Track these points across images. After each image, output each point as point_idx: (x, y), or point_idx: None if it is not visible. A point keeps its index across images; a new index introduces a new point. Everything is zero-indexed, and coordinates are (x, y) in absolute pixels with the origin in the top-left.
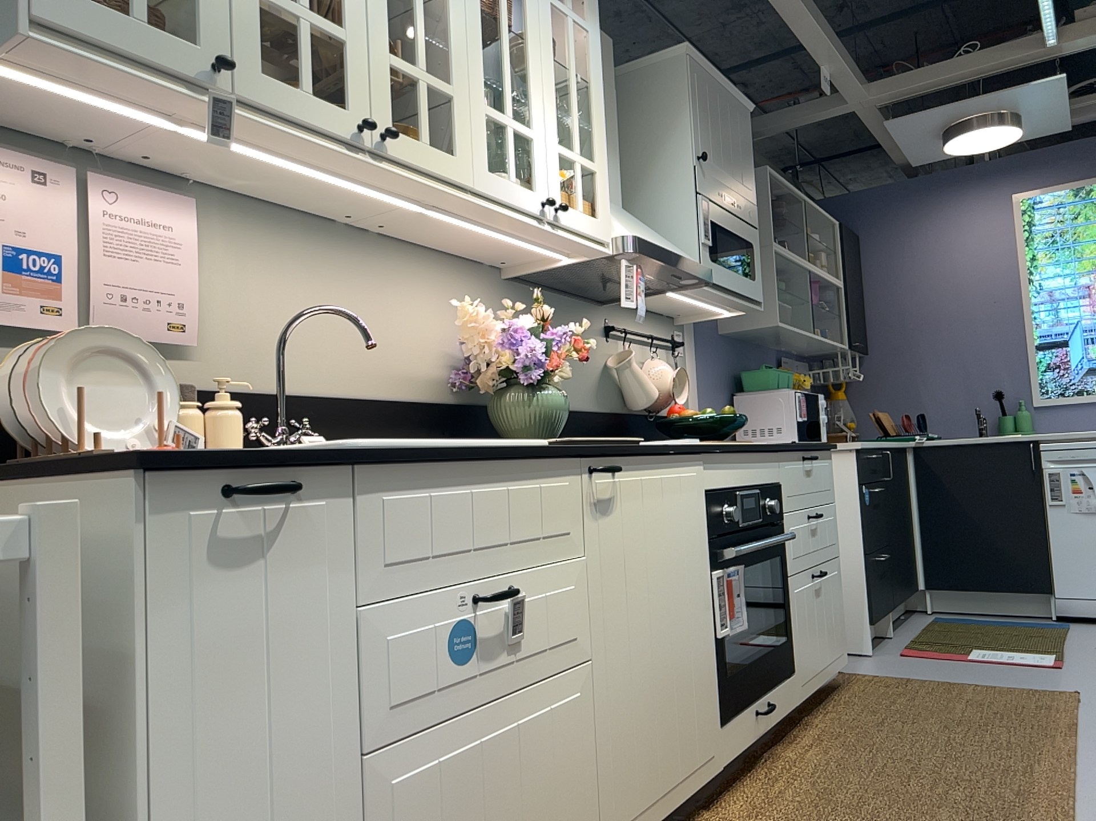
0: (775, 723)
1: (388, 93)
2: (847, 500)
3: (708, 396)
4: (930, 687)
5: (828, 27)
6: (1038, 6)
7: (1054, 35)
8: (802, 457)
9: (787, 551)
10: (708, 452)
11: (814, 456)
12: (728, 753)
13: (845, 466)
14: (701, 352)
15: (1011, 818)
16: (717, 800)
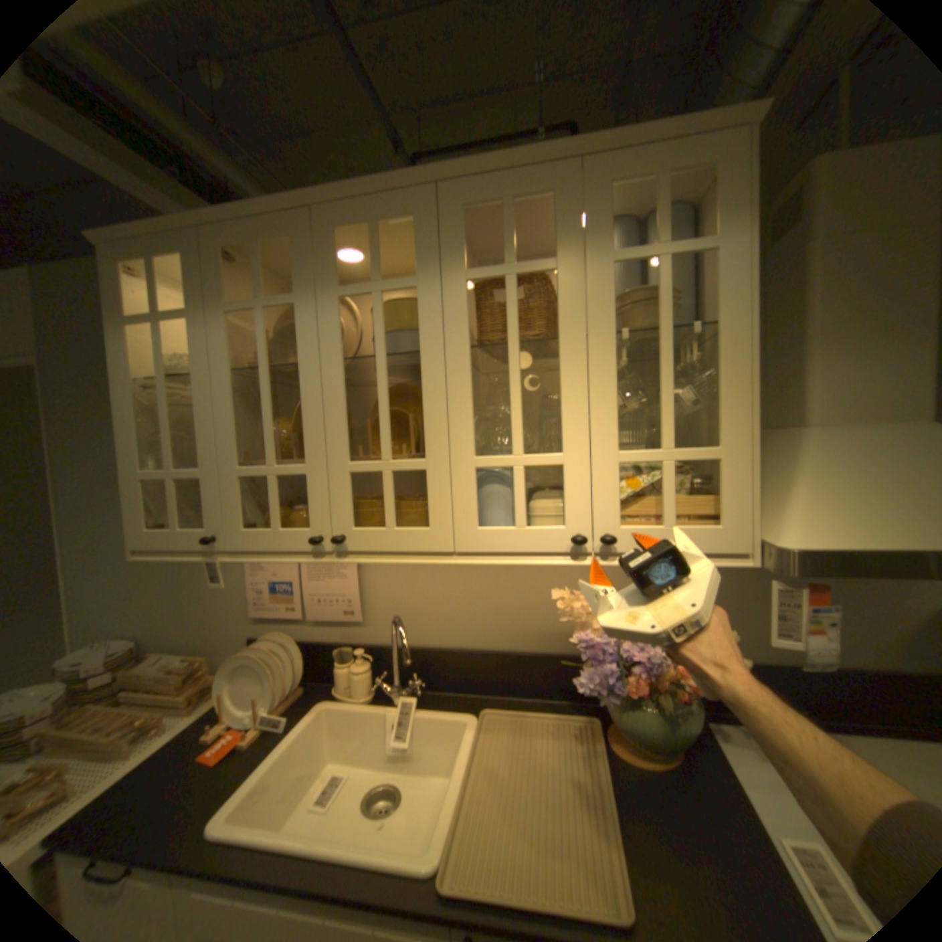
0: None
1: (349, 498)
2: None
3: None
4: None
5: None
6: None
7: None
8: None
9: None
10: None
11: None
12: None
13: None
14: None
15: None
16: None
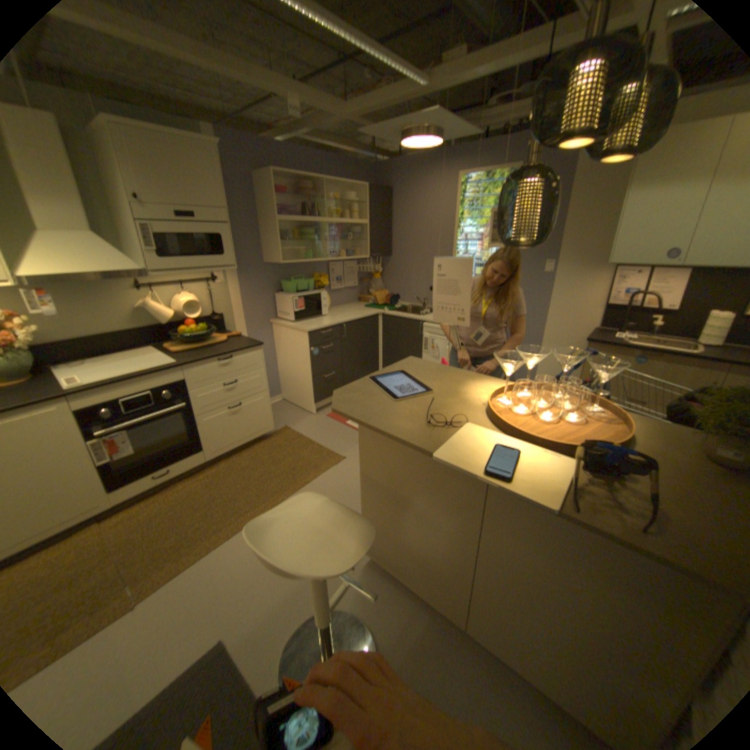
0: (177, 475)
1: None
2: (306, 353)
3: (248, 297)
4: (299, 444)
5: (268, 71)
6: (387, 60)
7: (425, 76)
8: (214, 360)
9: (193, 406)
10: (66, 395)
11: (233, 355)
12: (117, 499)
13: (305, 338)
14: (241, 276)
15: (188, 547)
16: (115, 514)
